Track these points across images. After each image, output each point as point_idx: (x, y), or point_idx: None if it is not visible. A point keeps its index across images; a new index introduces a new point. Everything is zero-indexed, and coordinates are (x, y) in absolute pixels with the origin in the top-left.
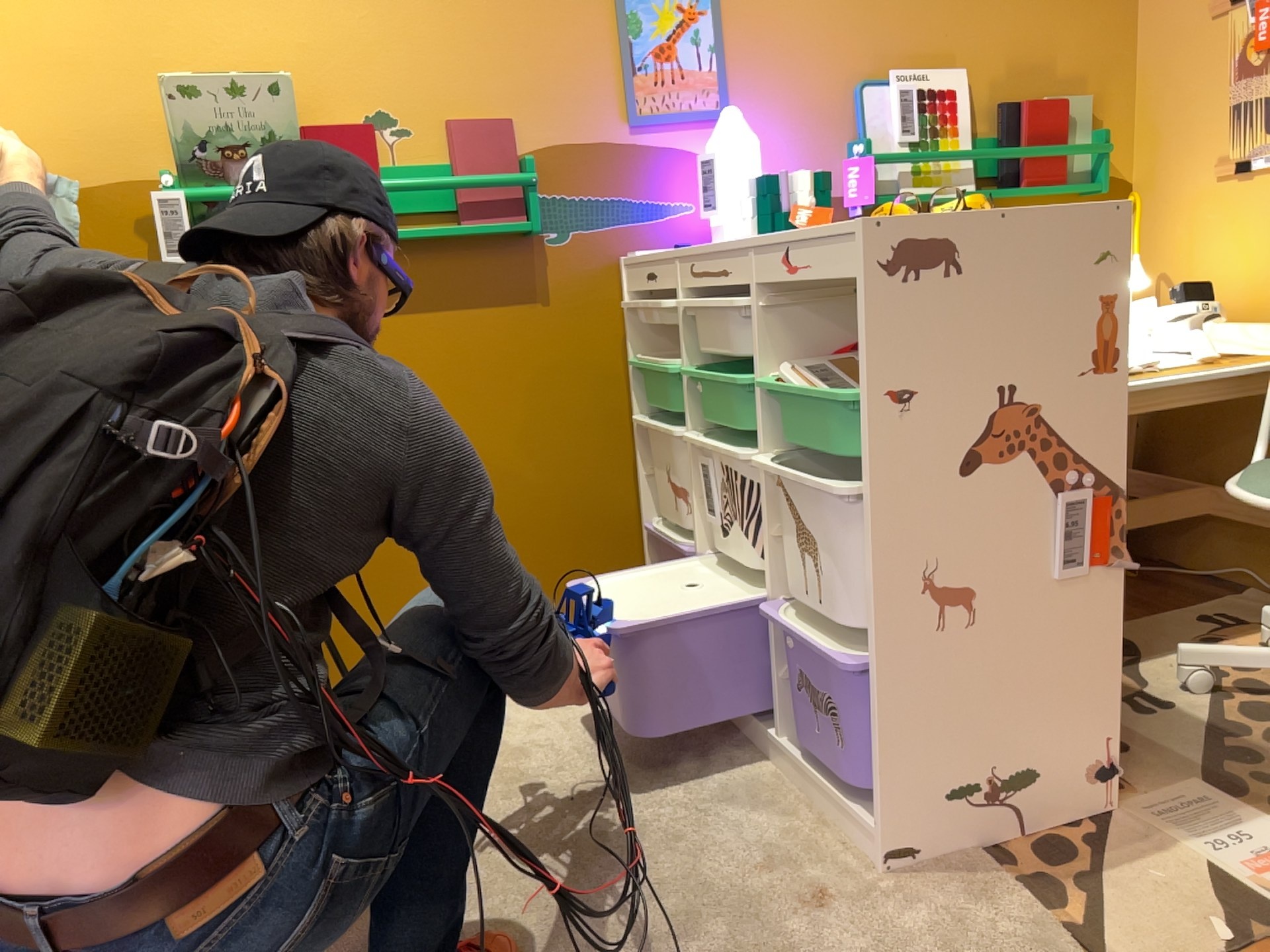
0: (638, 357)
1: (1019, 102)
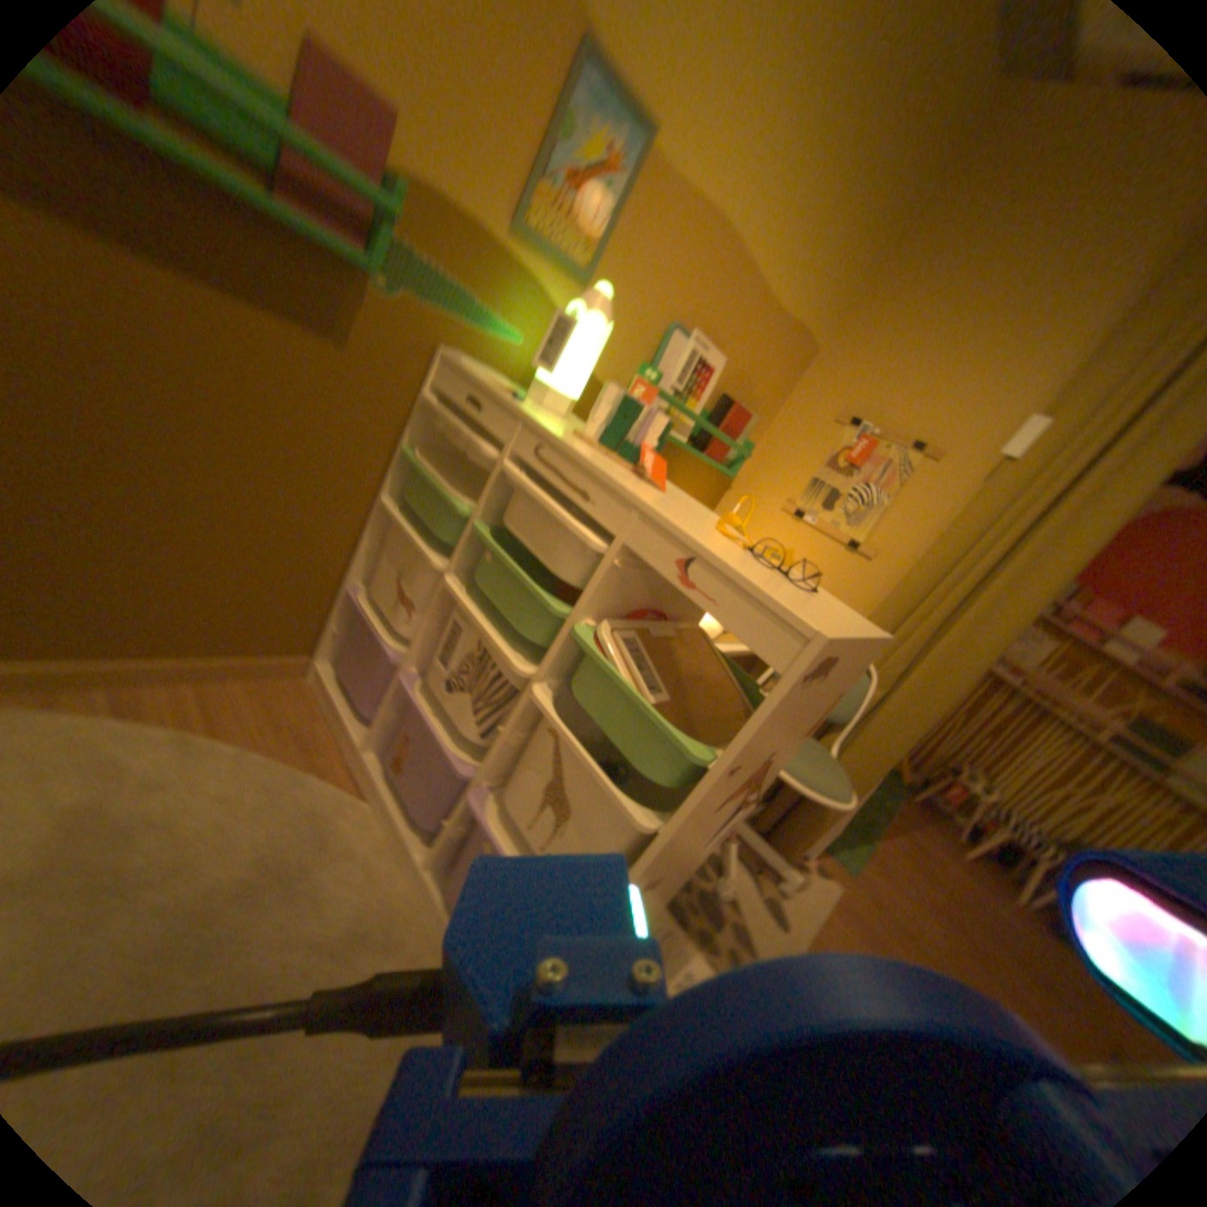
0: (414, 456)
1: (736, 404)
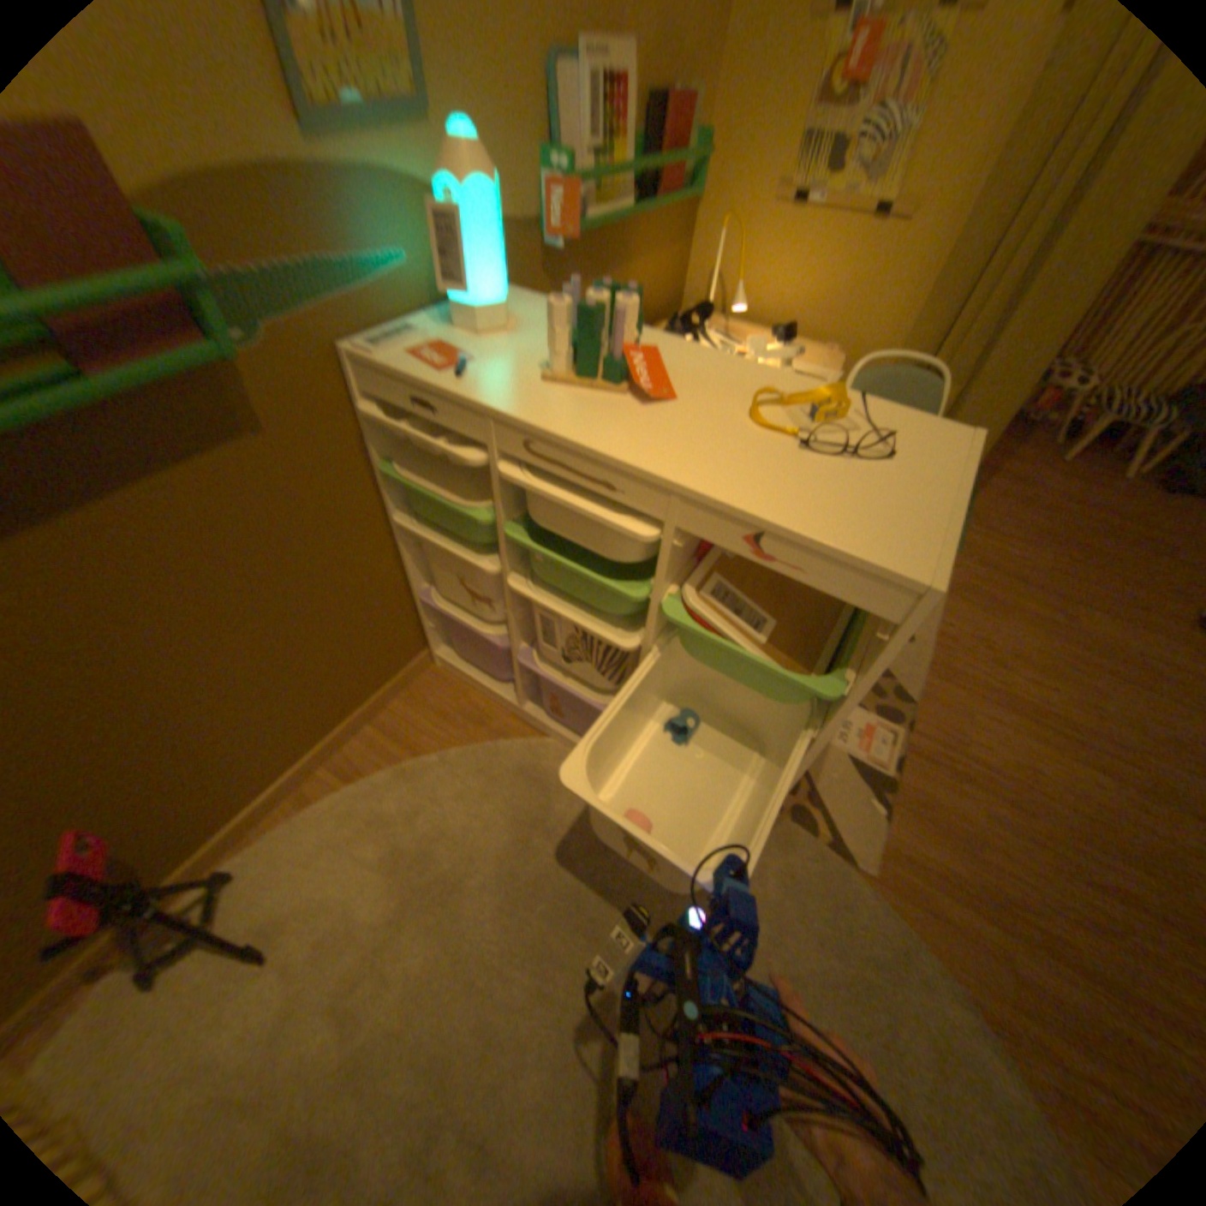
0: (384, 458)
1: (669, 89)
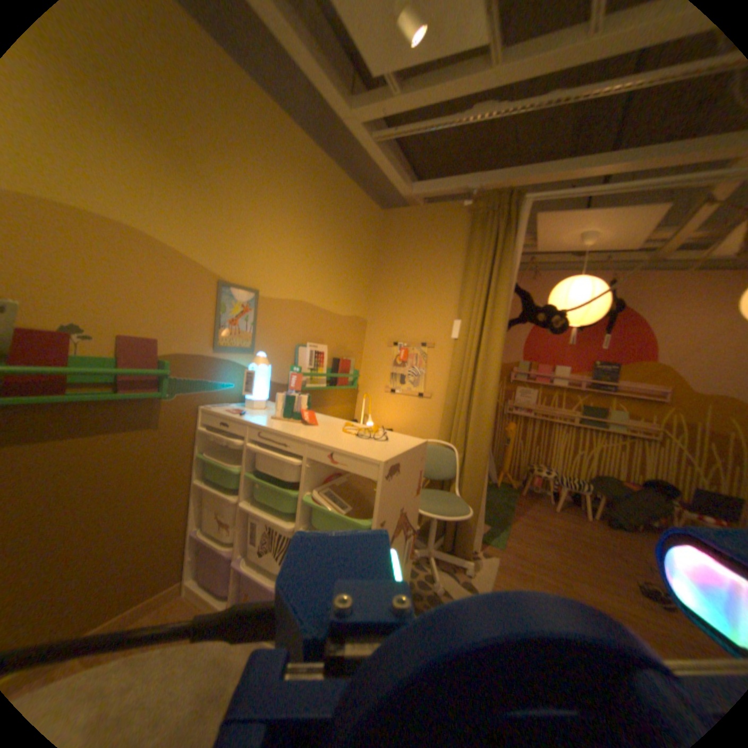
0: (201, 454)
1: (340, 359)
